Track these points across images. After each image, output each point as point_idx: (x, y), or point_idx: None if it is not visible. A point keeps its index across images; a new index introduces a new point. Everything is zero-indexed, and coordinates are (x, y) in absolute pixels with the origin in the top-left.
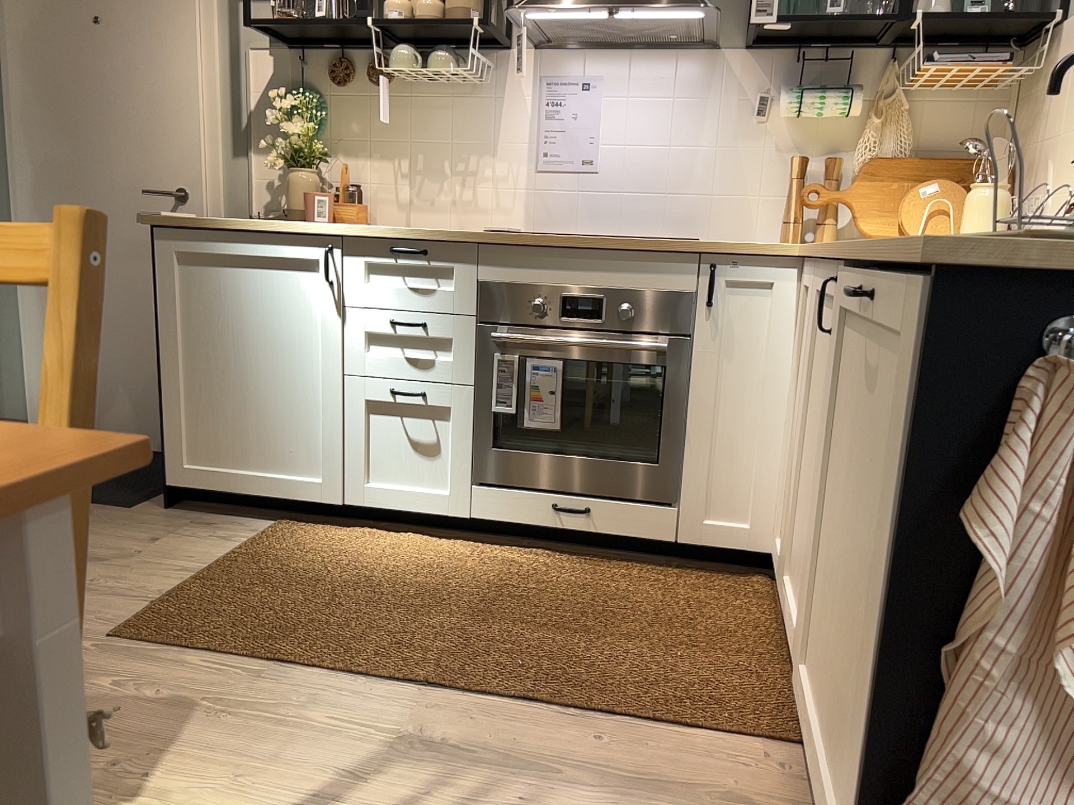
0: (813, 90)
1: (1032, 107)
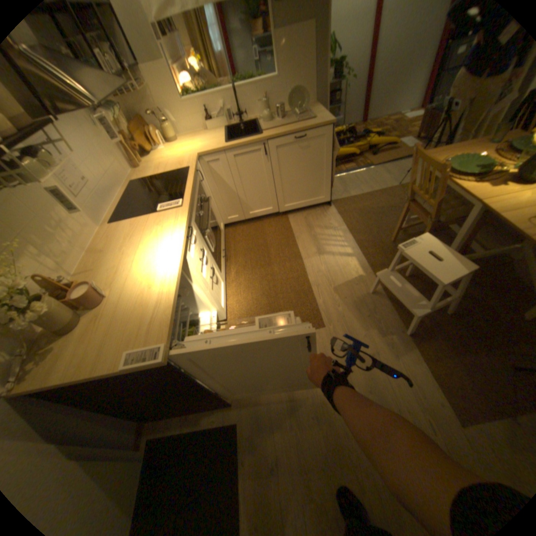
0: (107, 104)
1: (141, 92)
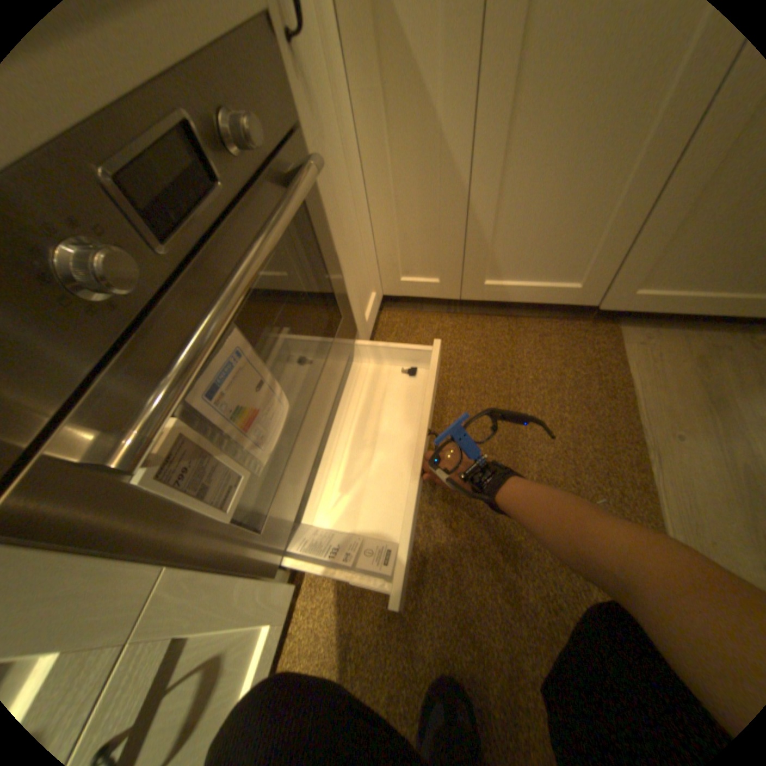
0: None
1: None
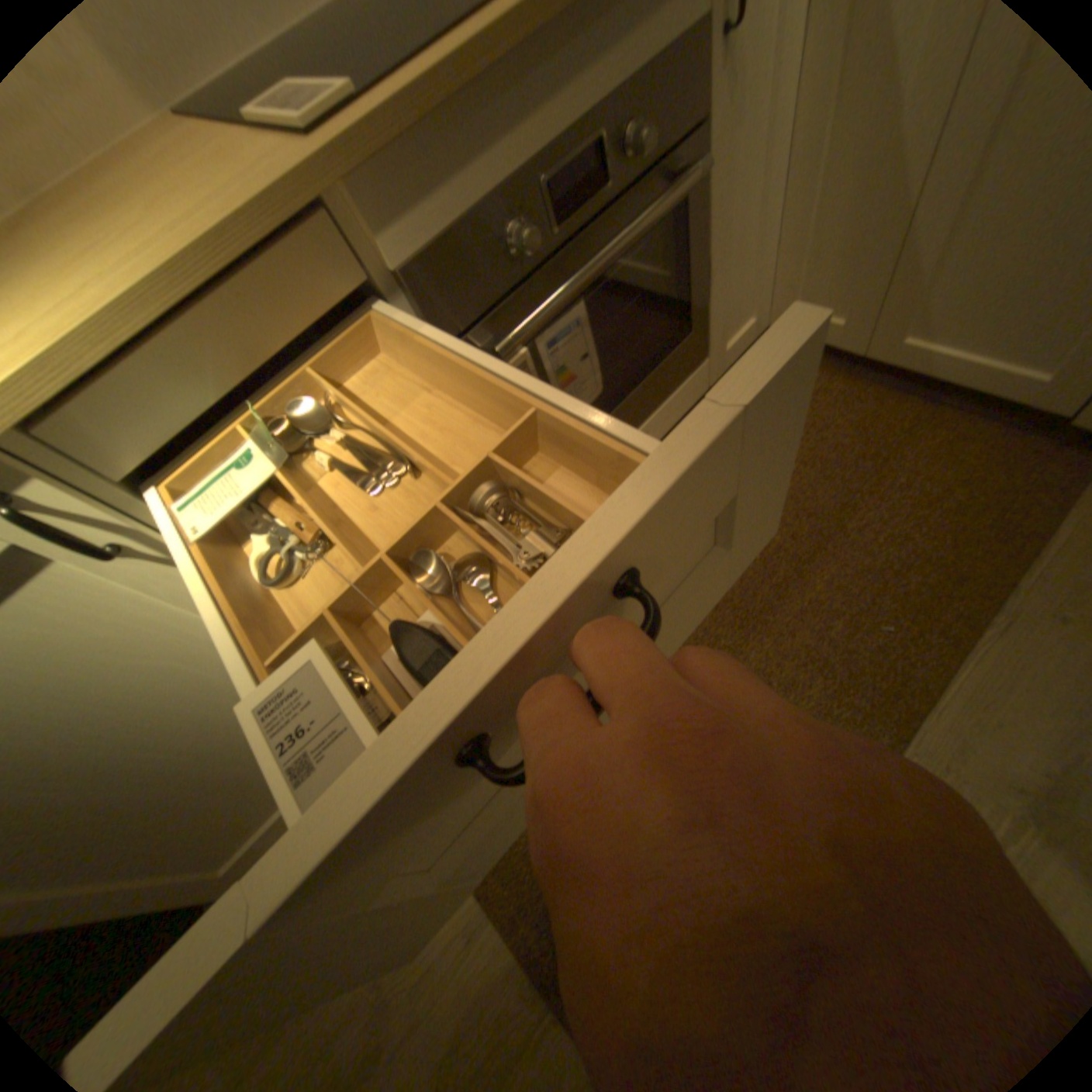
0: None
1: None
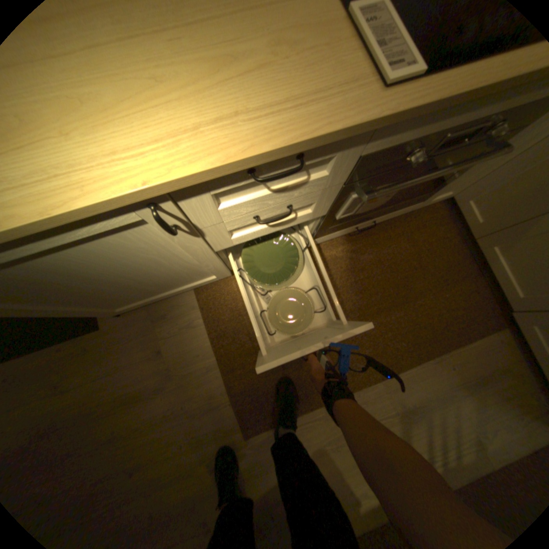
0: None
1: None
